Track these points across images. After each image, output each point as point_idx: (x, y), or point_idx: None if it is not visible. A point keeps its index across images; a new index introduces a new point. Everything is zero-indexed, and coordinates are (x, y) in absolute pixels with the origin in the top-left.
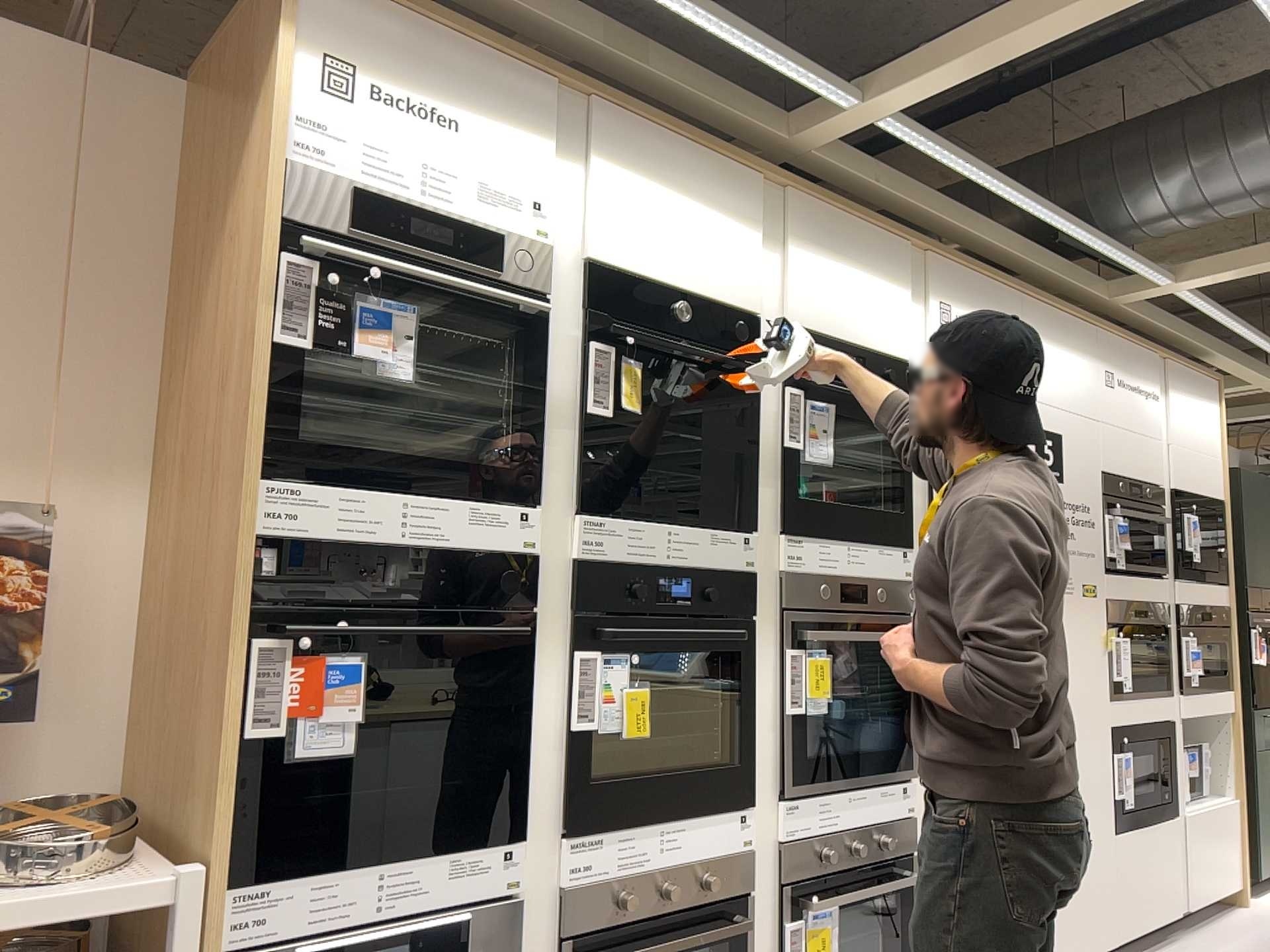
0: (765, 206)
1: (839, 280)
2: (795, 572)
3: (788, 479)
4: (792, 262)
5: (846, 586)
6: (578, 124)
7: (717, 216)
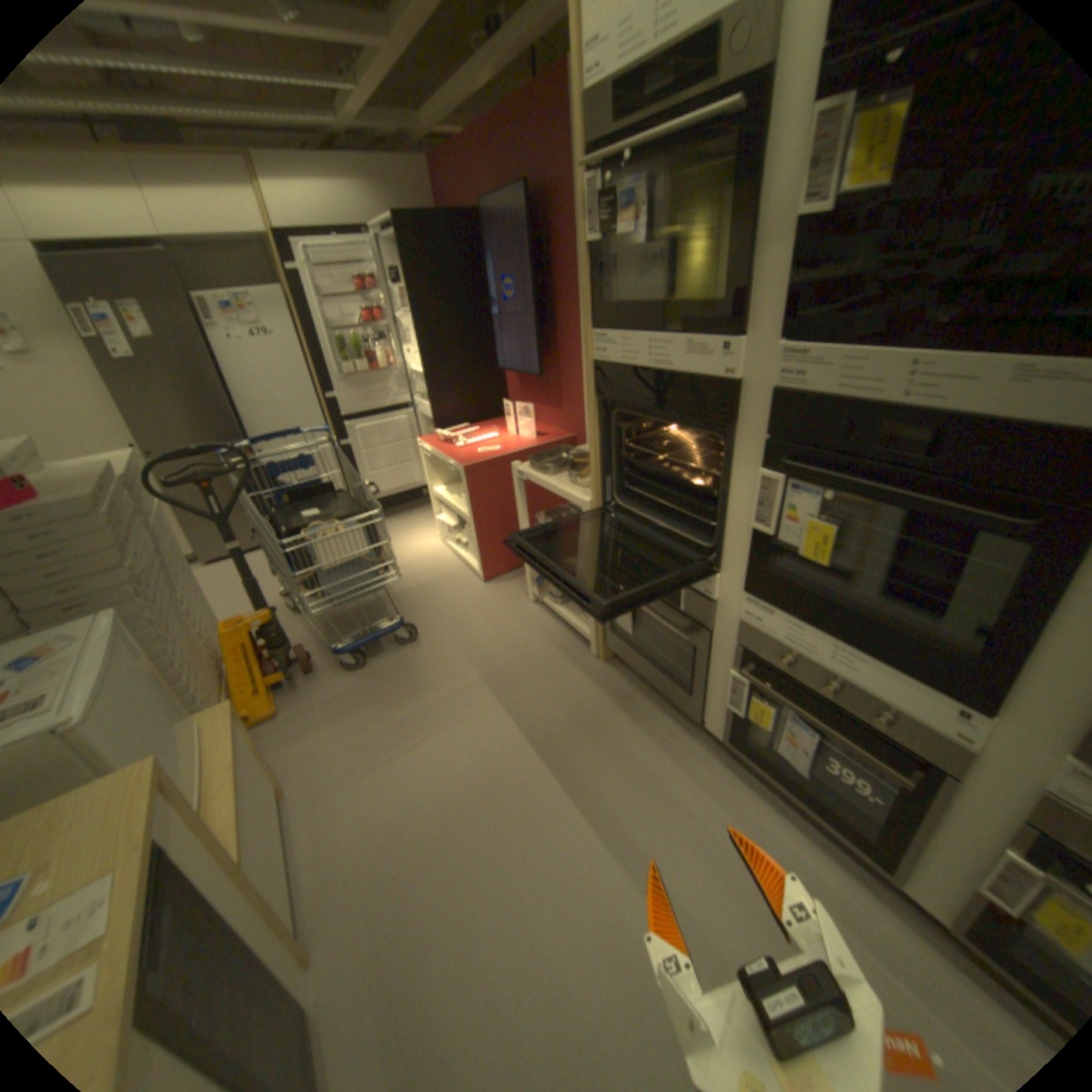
0: None
1: None
2: None
3: None
4: None
5: None
6: None
7: None
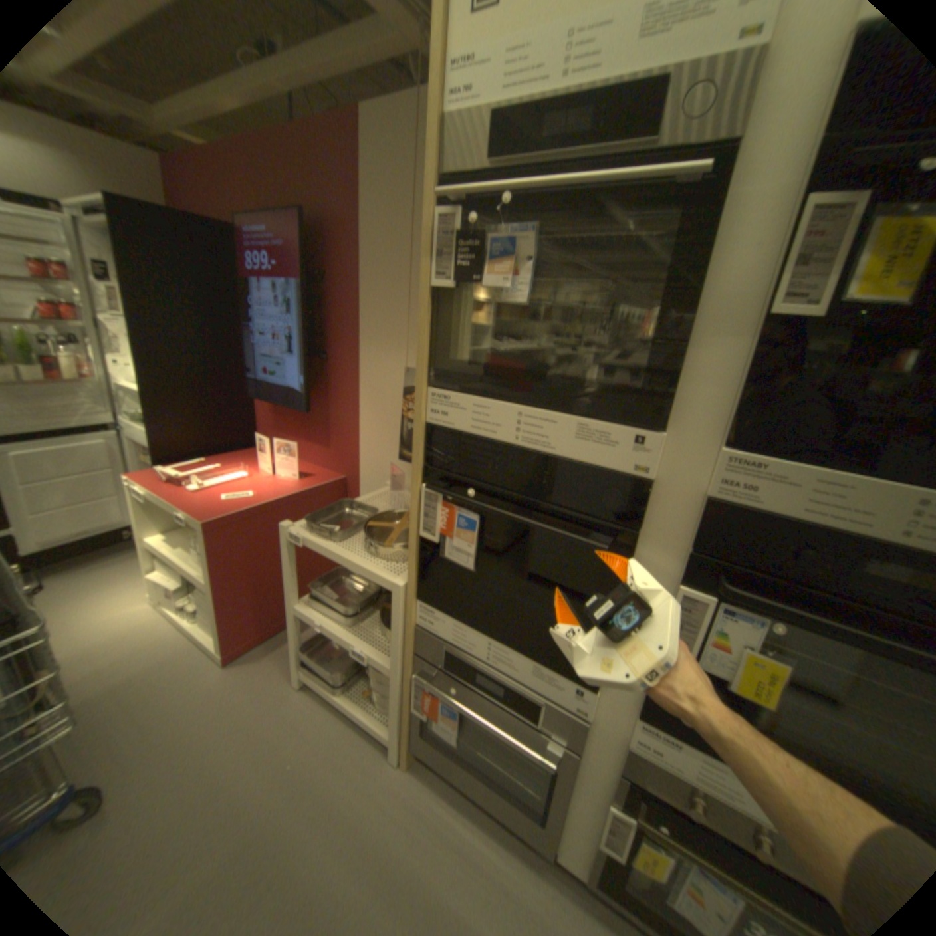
0: None
1: None
2: None
3: None
4: None
5: None
6: None
7: None
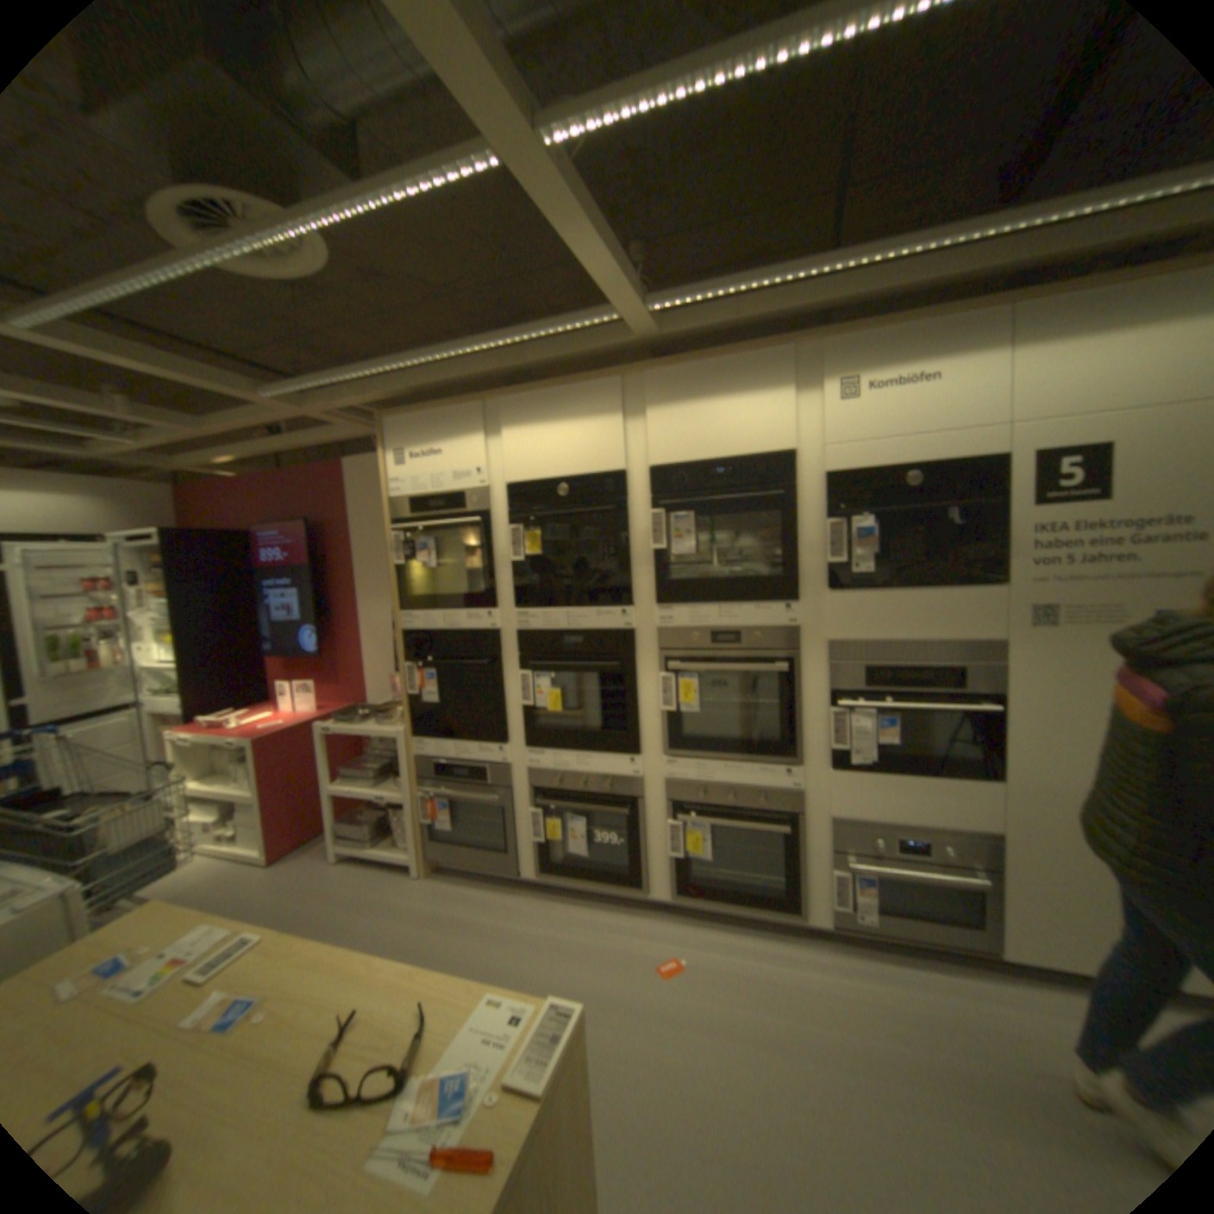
0: (630, 384)
1: (708, 407)
2: (672, 630)
3: (661, 569)
4: (654, 415)
5: (728, 637)
6: (491, 408)
7: (583, 414)
